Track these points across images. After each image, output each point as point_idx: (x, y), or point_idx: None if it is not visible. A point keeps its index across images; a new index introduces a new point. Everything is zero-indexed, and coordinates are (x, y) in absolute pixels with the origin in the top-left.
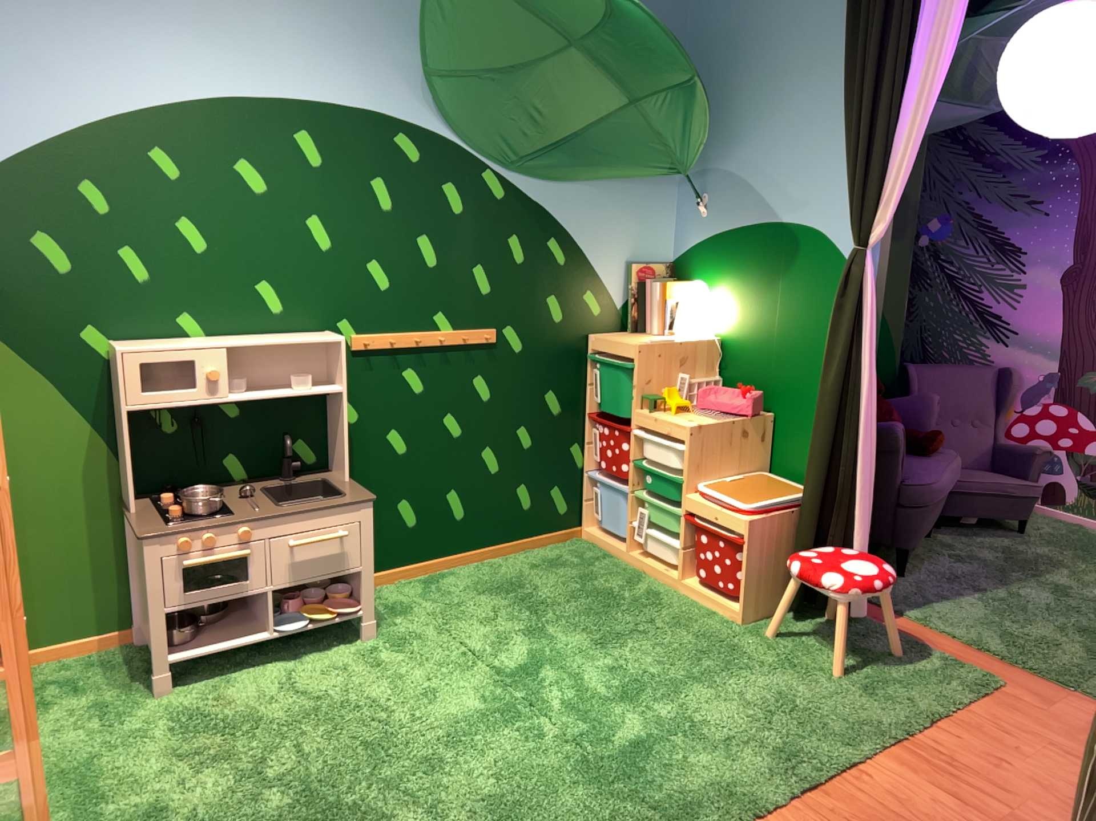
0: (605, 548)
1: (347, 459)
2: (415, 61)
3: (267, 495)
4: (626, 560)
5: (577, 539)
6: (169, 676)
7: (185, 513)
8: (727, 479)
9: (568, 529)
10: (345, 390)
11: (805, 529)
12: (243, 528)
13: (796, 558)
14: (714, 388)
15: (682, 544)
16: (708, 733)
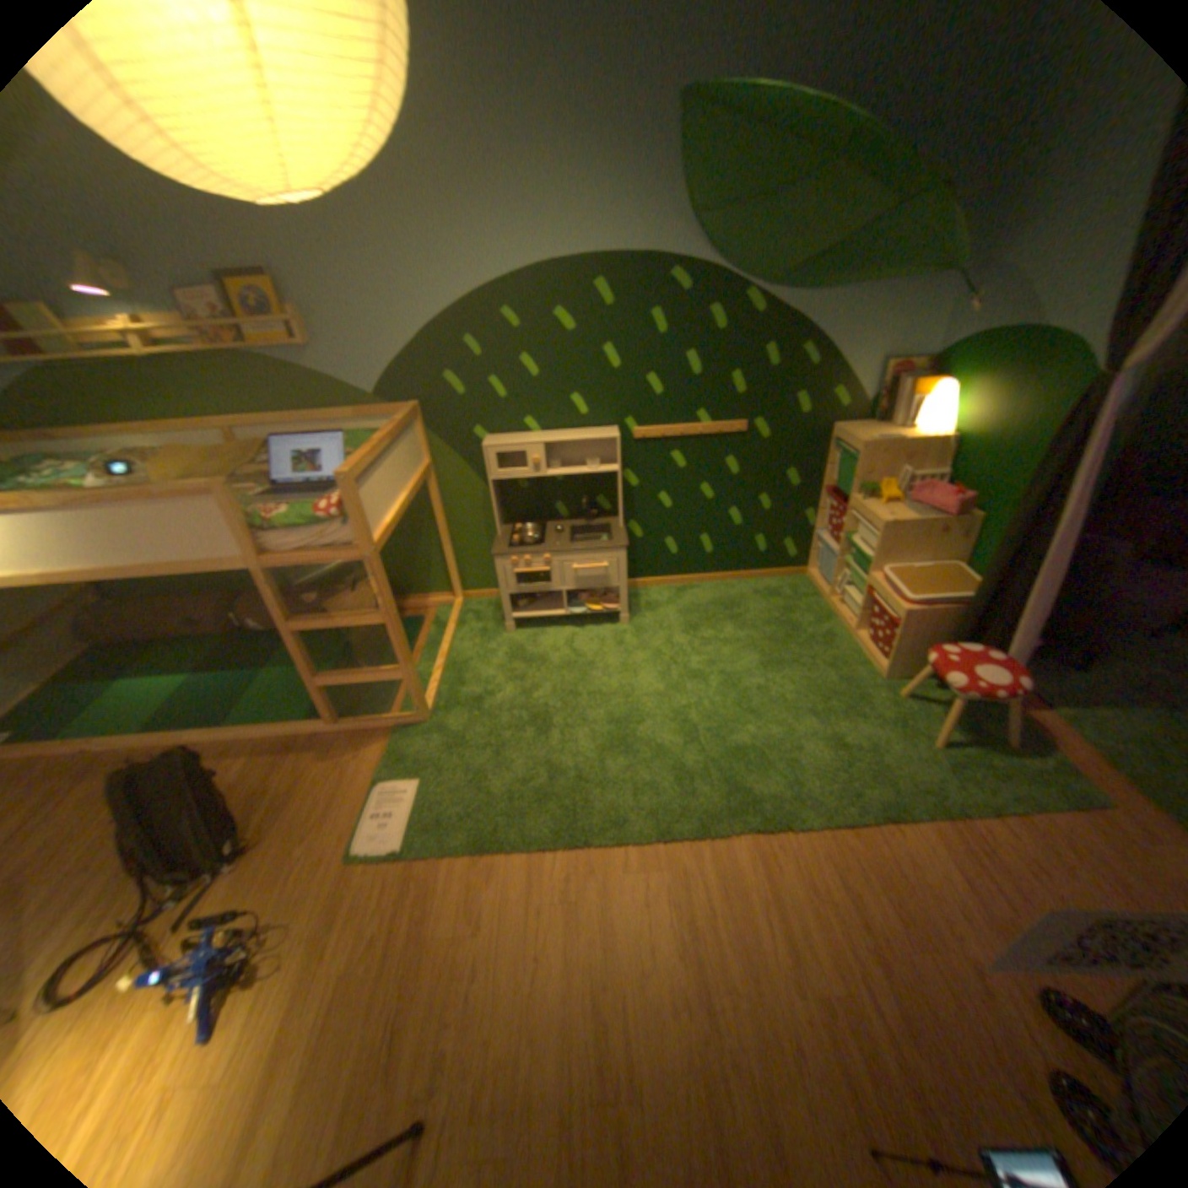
0: (817, 588)
1: (630, 510)
2: (690, 200)
3: (574, 532)
4: (827, 602)
5: (801, 576)
6: (514, 625)
7: (521, 542)
8: (916, 565)
9: (795, 569)
10: (629, 467)
11: (970, 624)
12: (547, 556)
13: (955, 643)
14: (937, 481)
15: (863, 606)
16: (796, 758)
